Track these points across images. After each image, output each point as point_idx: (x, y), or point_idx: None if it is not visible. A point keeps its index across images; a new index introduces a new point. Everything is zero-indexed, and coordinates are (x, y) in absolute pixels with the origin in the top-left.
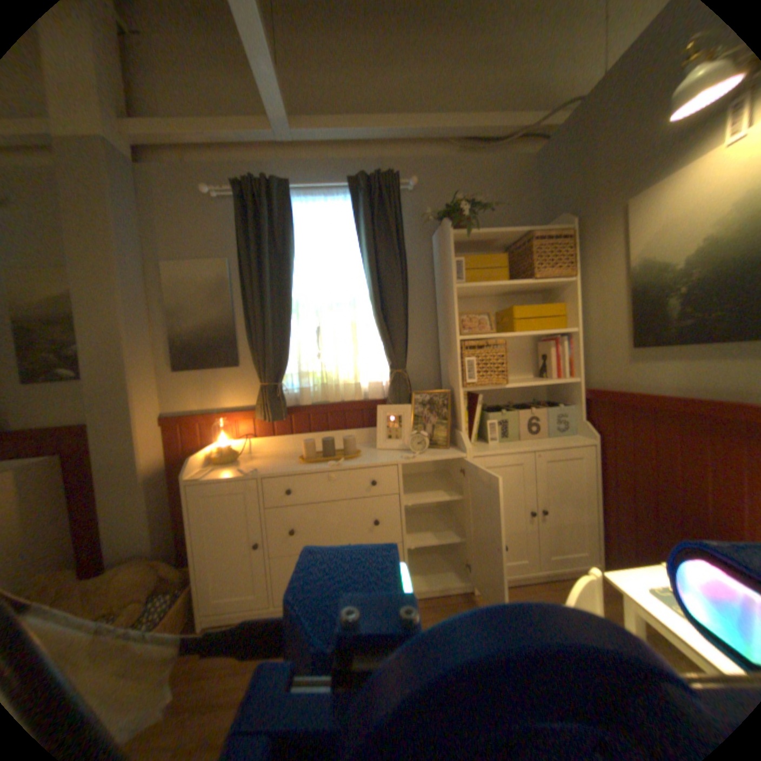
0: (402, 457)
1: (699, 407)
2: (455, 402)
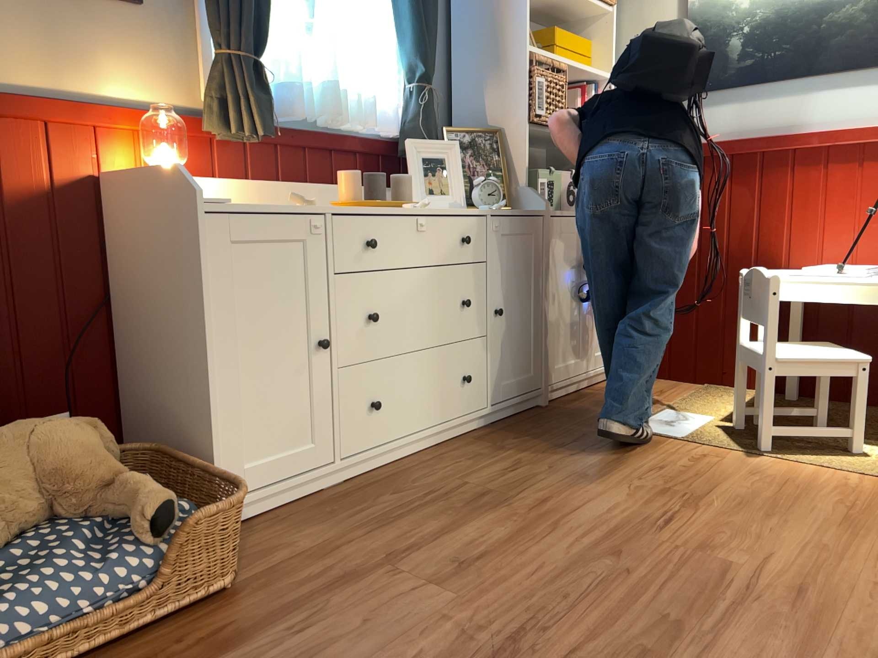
0: (483, 208)
1: (752, 145)
2: (504, 148)
